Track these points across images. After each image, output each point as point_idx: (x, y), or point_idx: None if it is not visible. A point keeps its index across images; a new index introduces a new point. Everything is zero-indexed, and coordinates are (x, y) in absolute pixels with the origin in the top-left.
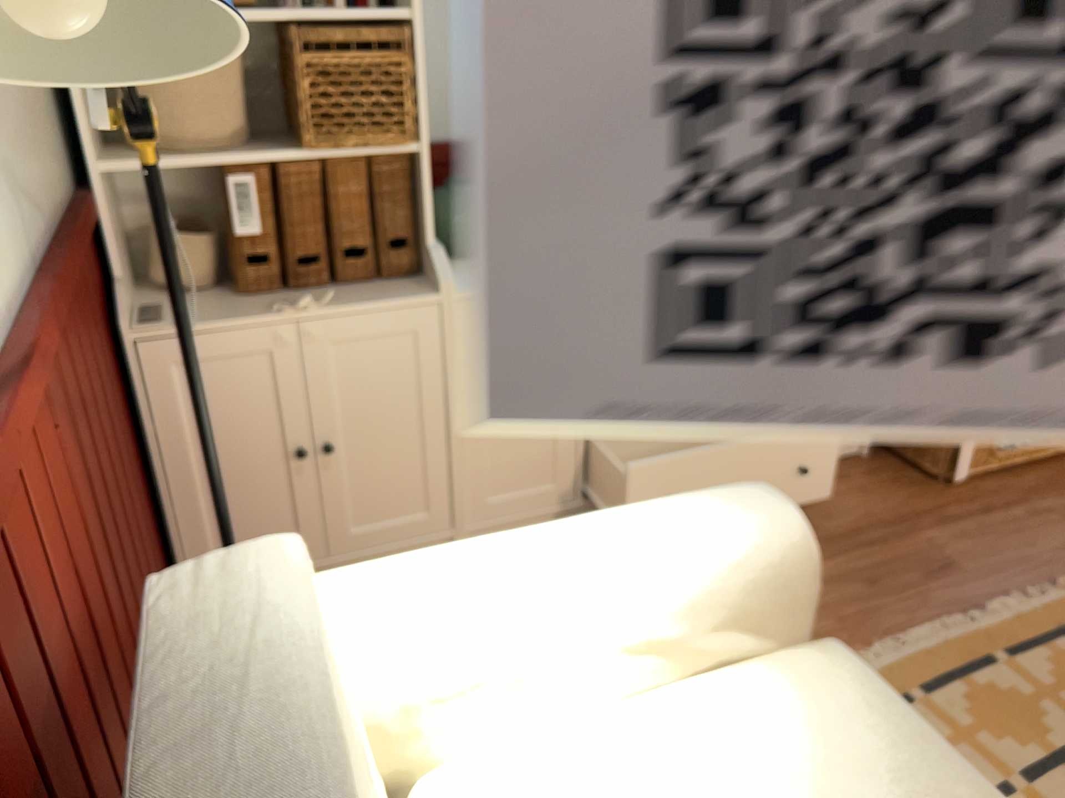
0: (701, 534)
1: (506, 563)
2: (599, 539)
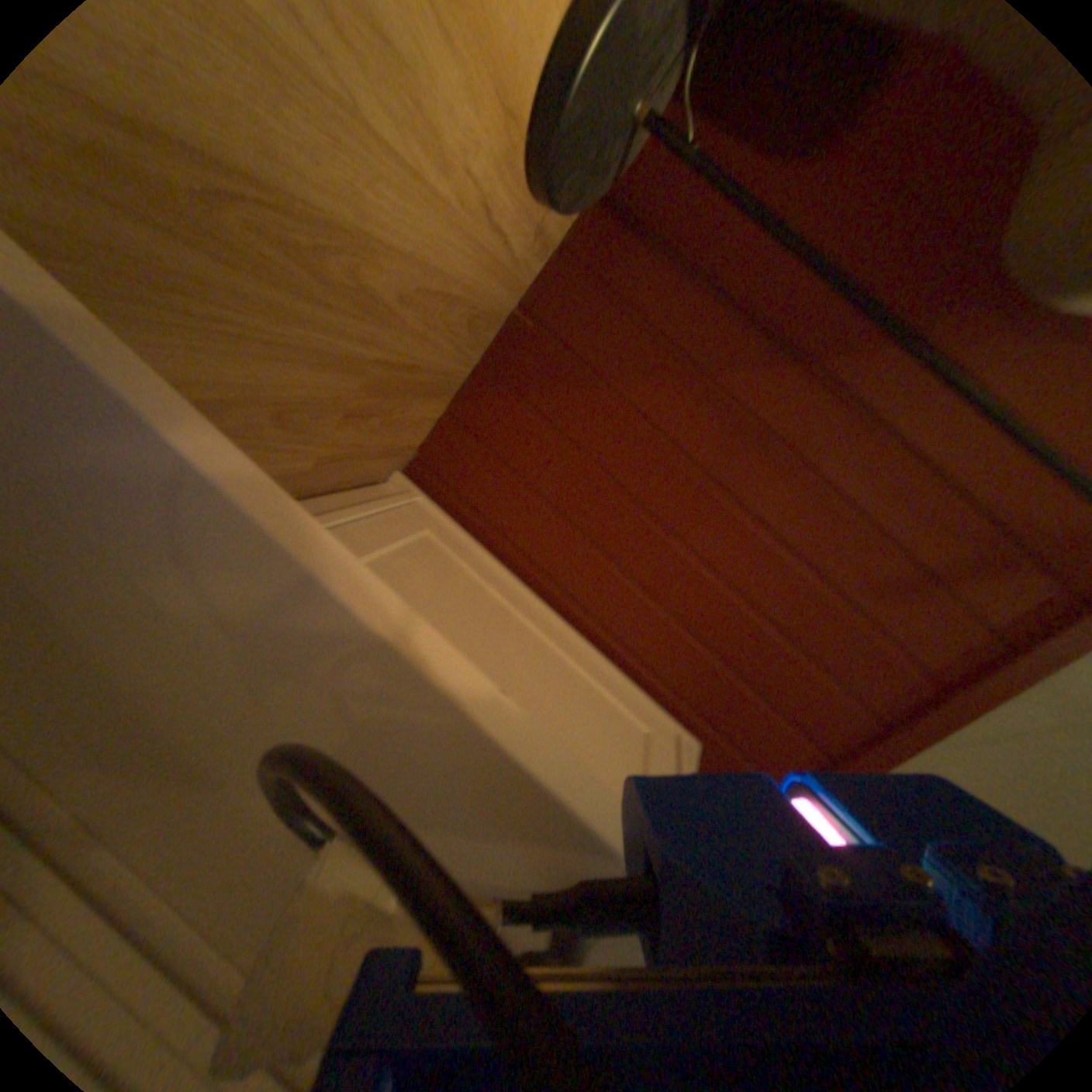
0: None
1: None
2: None
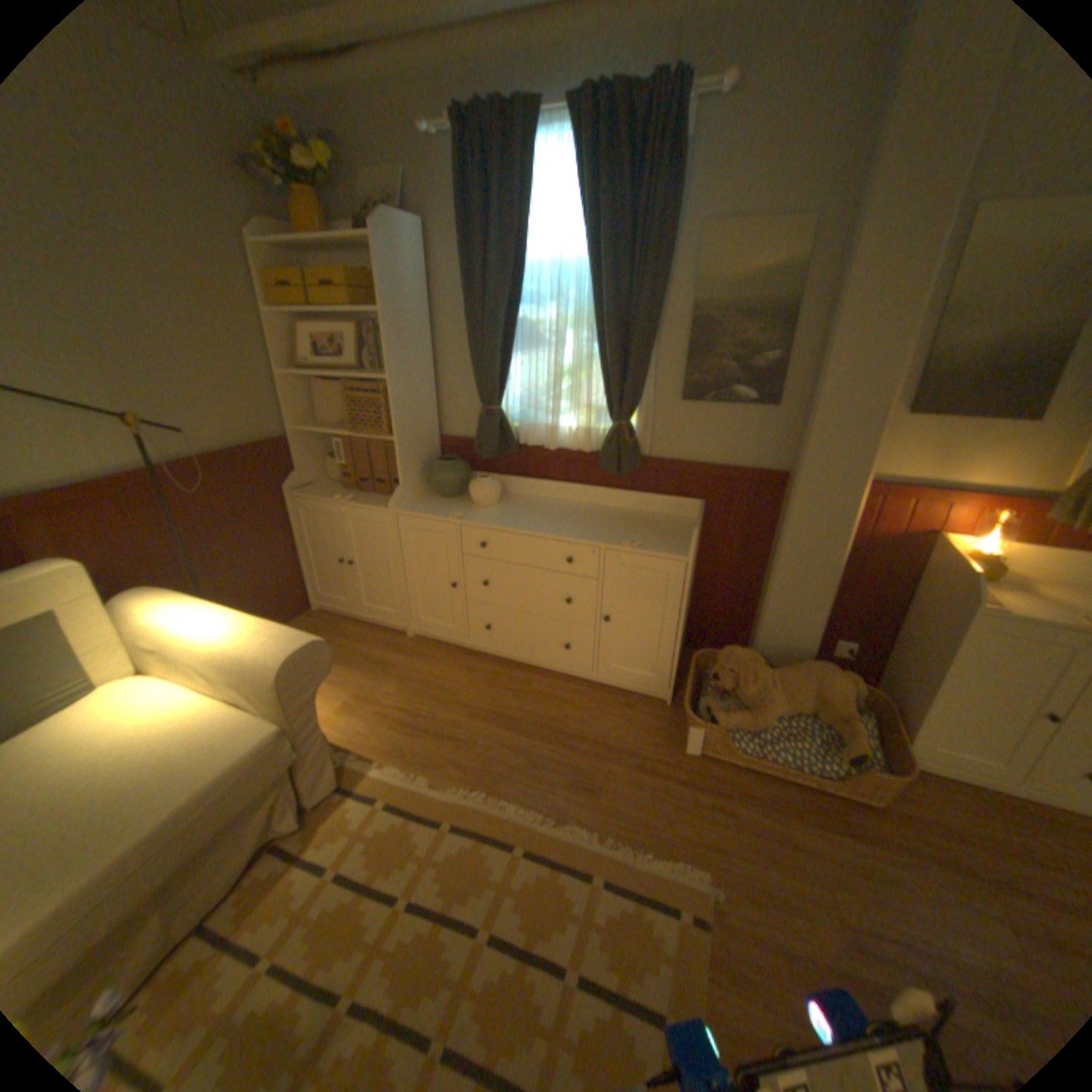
0: (253, 642)
1: (198, 615)
2: (231, 623)
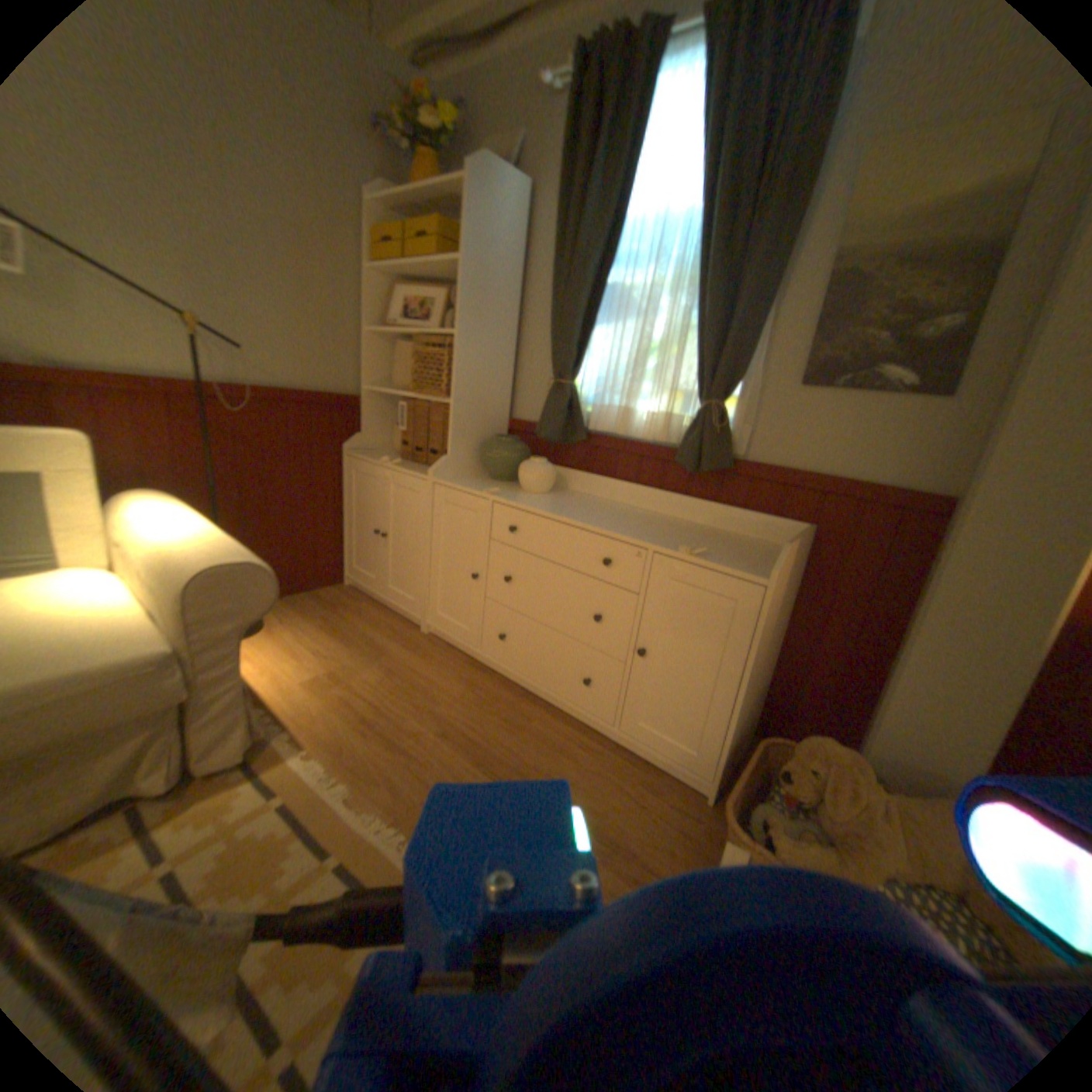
0: (190, 549)
1: (169, 518)
2: (188, 531)
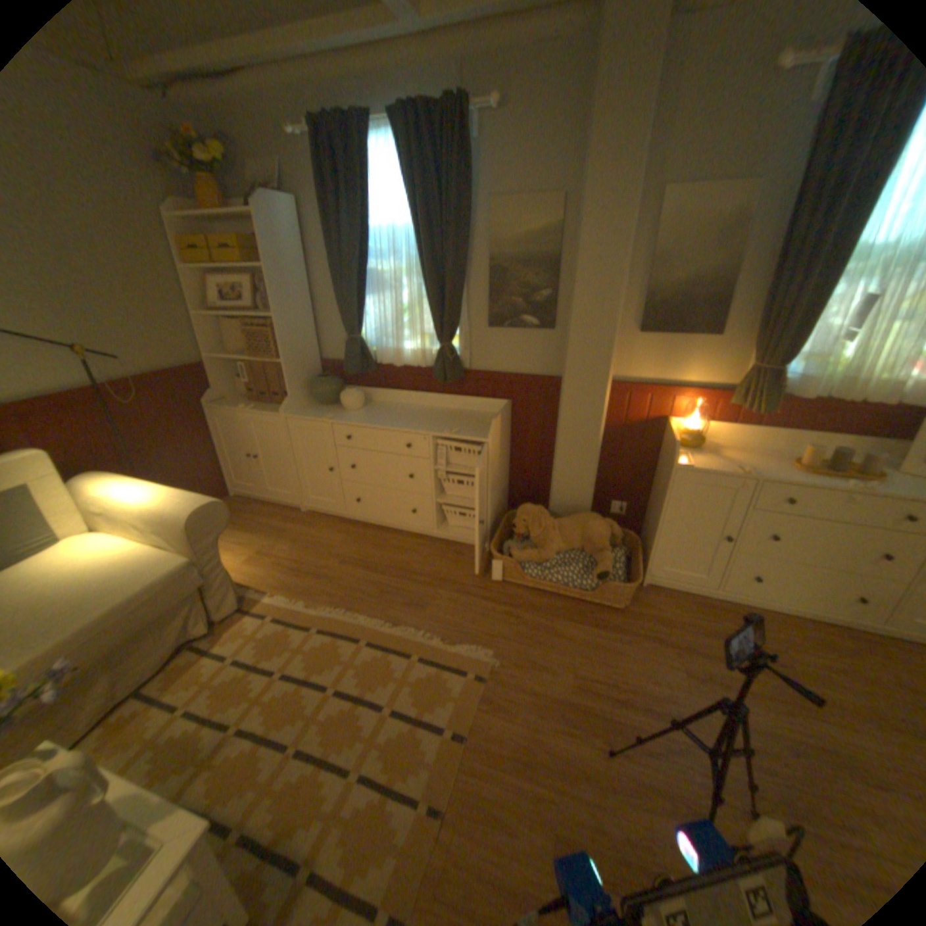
0: (169, 503)
1: (131, 488)
2: (154, 492)
